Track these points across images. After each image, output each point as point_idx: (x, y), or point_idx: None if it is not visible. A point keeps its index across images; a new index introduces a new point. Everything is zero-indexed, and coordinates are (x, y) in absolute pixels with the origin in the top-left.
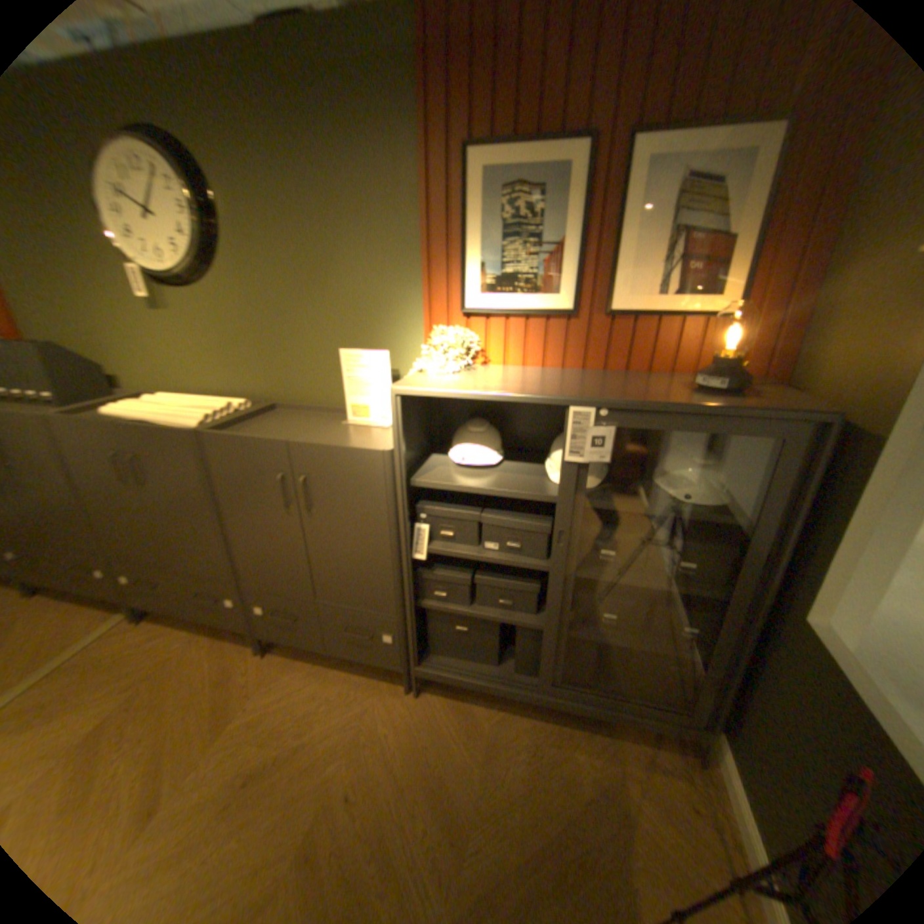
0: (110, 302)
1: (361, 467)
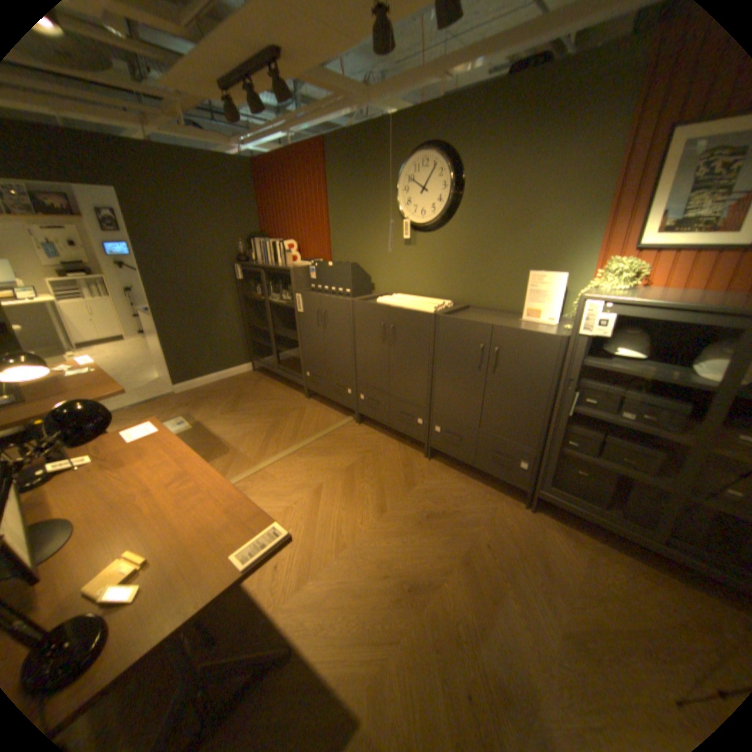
0: (385, 241)
1: (542, 345)
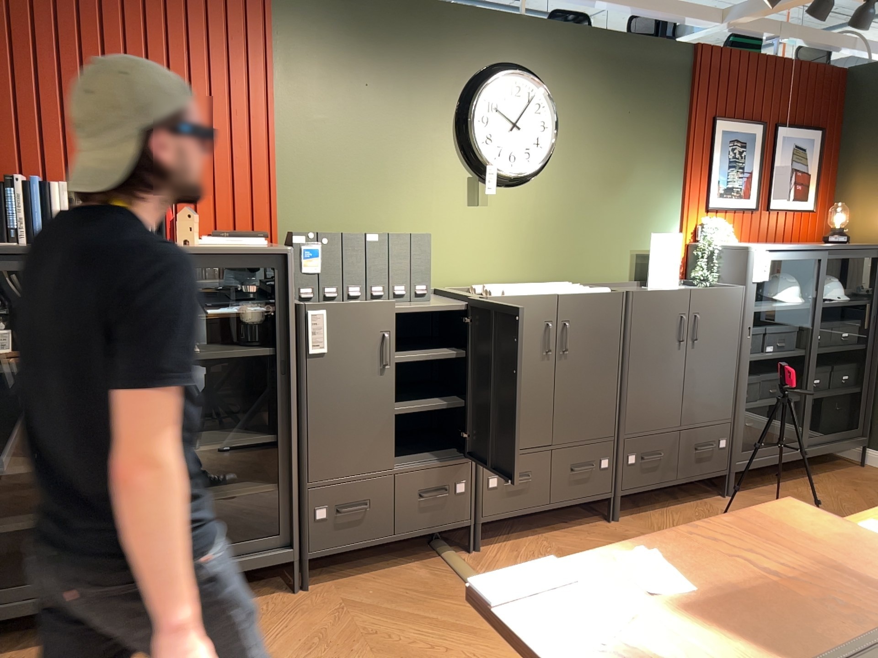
0: (430, 197)
1: (731, 300)
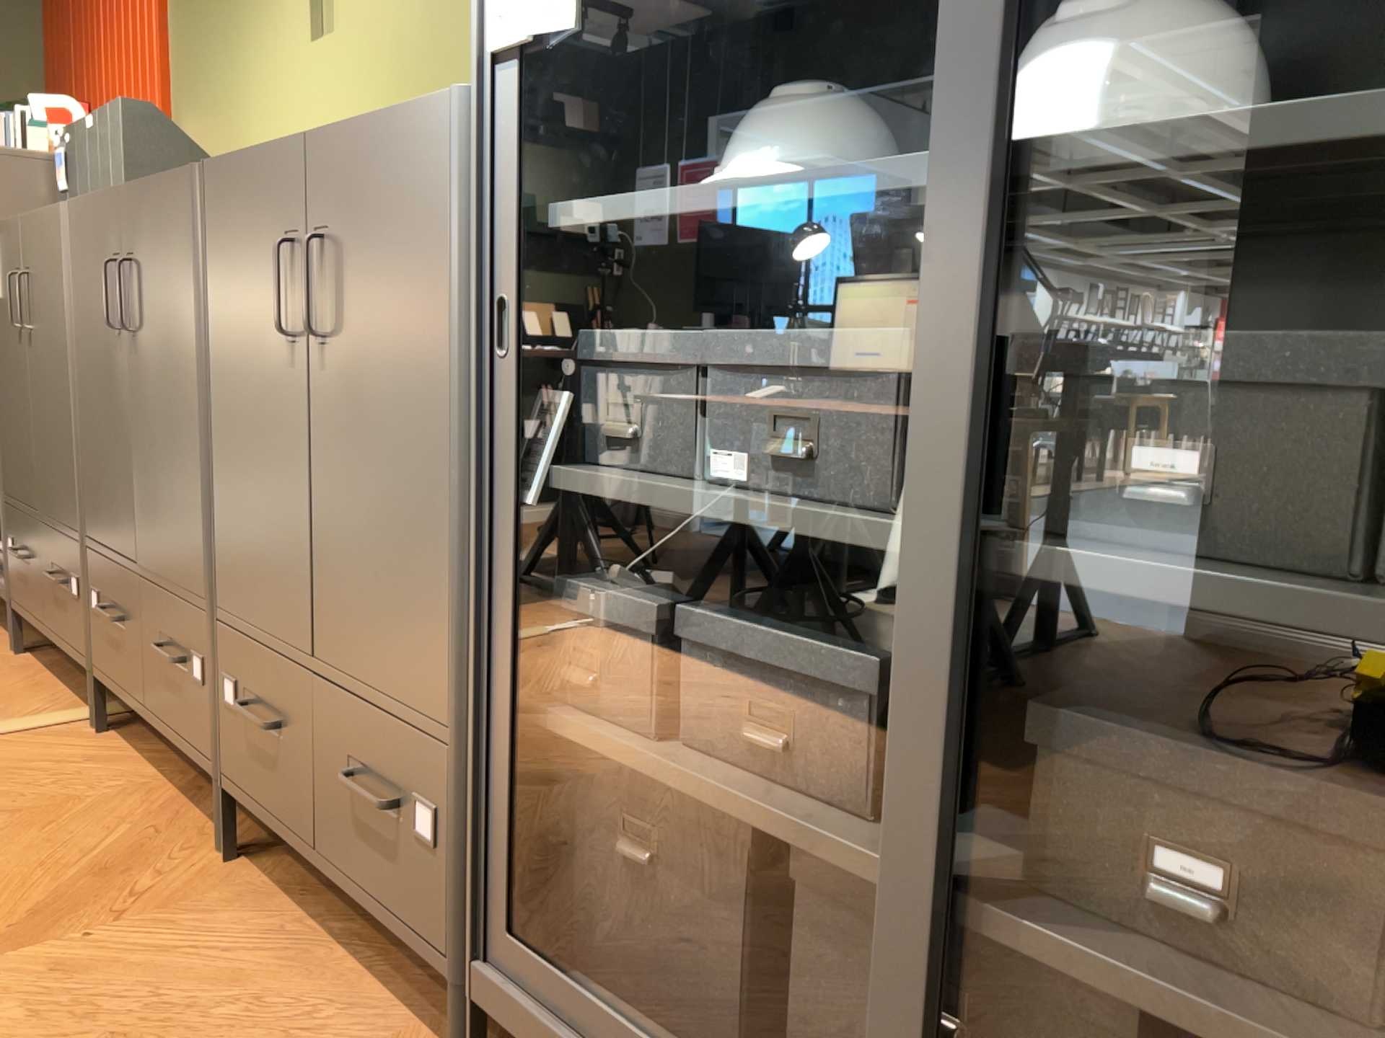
0: (274, 46)
1: (412, 160)
